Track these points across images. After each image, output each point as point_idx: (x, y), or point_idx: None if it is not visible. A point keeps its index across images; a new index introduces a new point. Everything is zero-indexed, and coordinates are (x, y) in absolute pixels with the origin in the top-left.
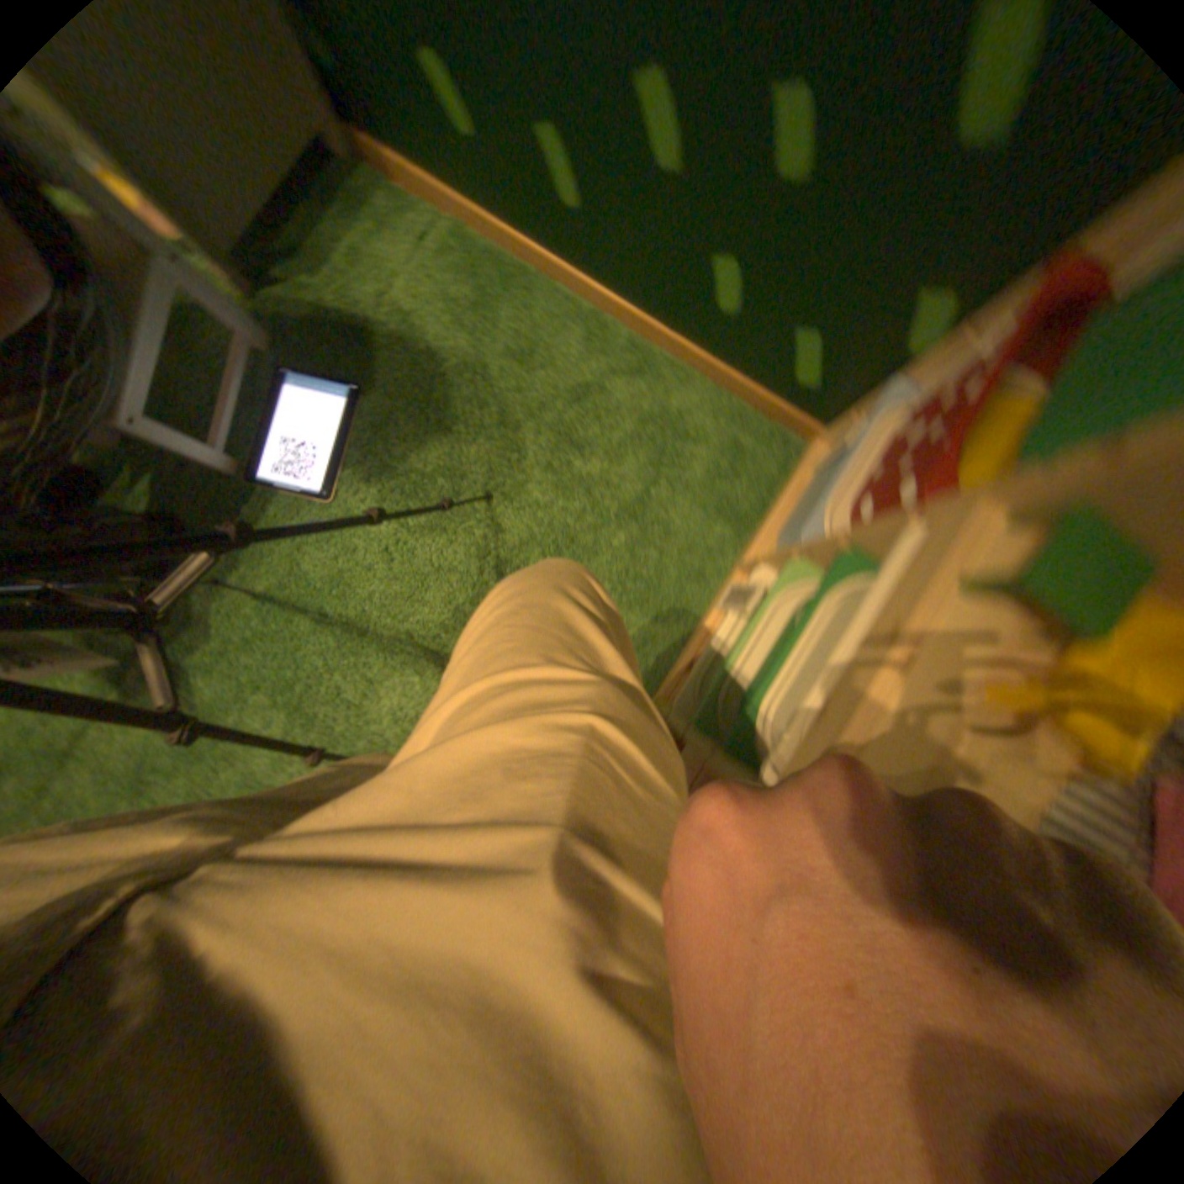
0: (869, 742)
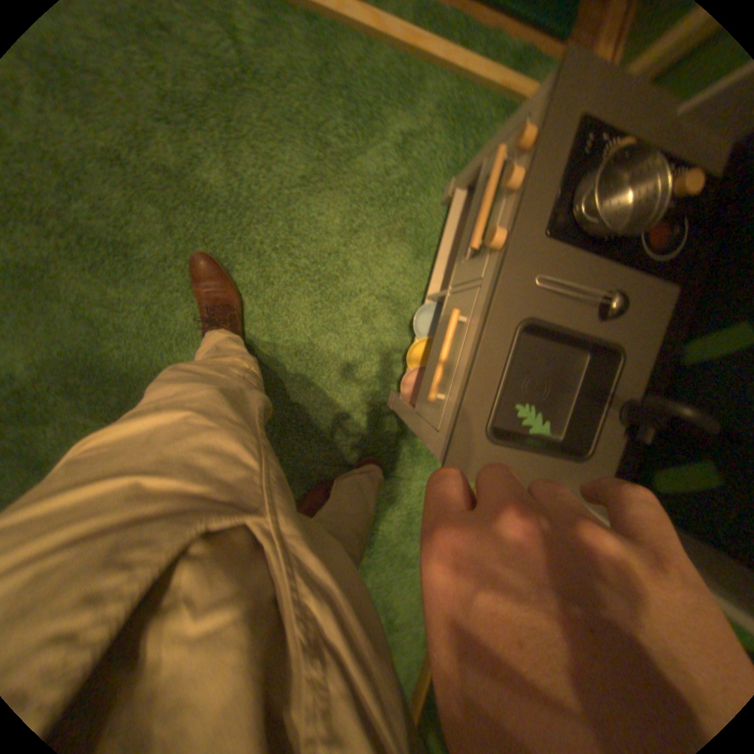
0: None
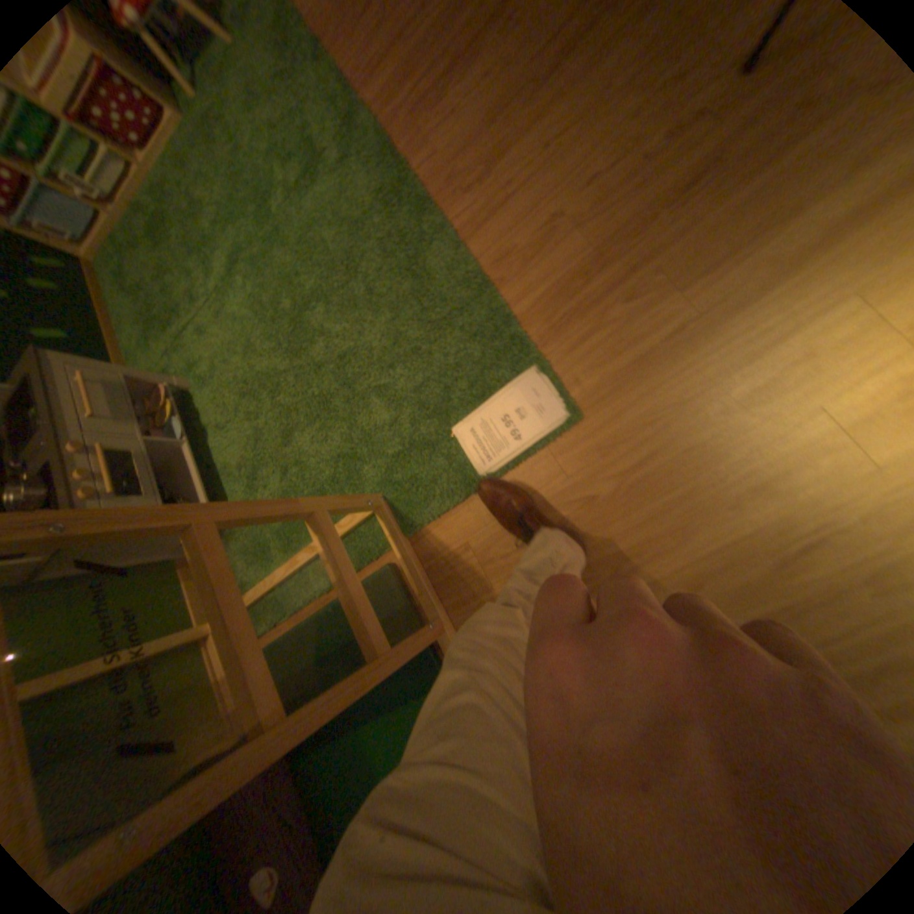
0: None
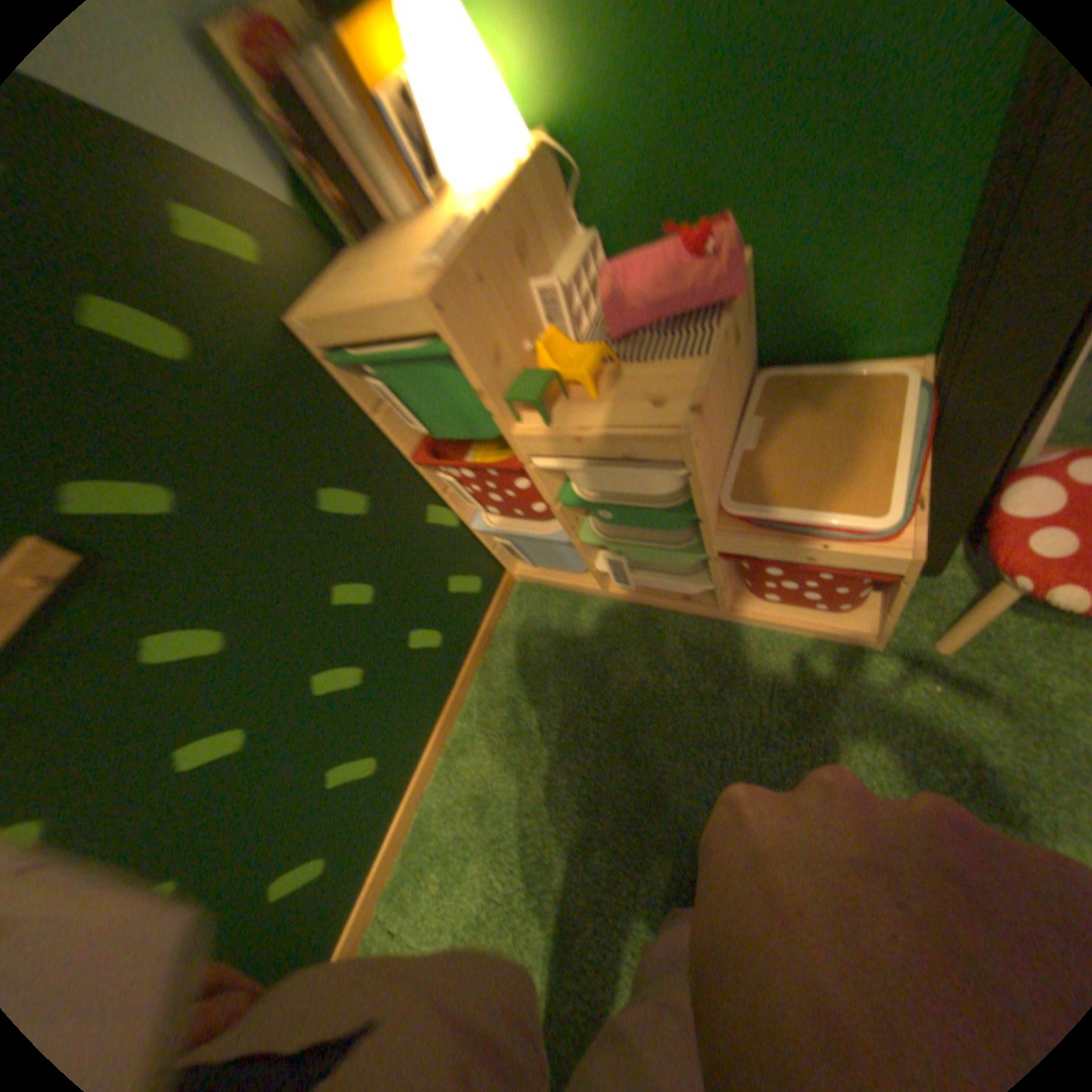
0: (633, 419)
